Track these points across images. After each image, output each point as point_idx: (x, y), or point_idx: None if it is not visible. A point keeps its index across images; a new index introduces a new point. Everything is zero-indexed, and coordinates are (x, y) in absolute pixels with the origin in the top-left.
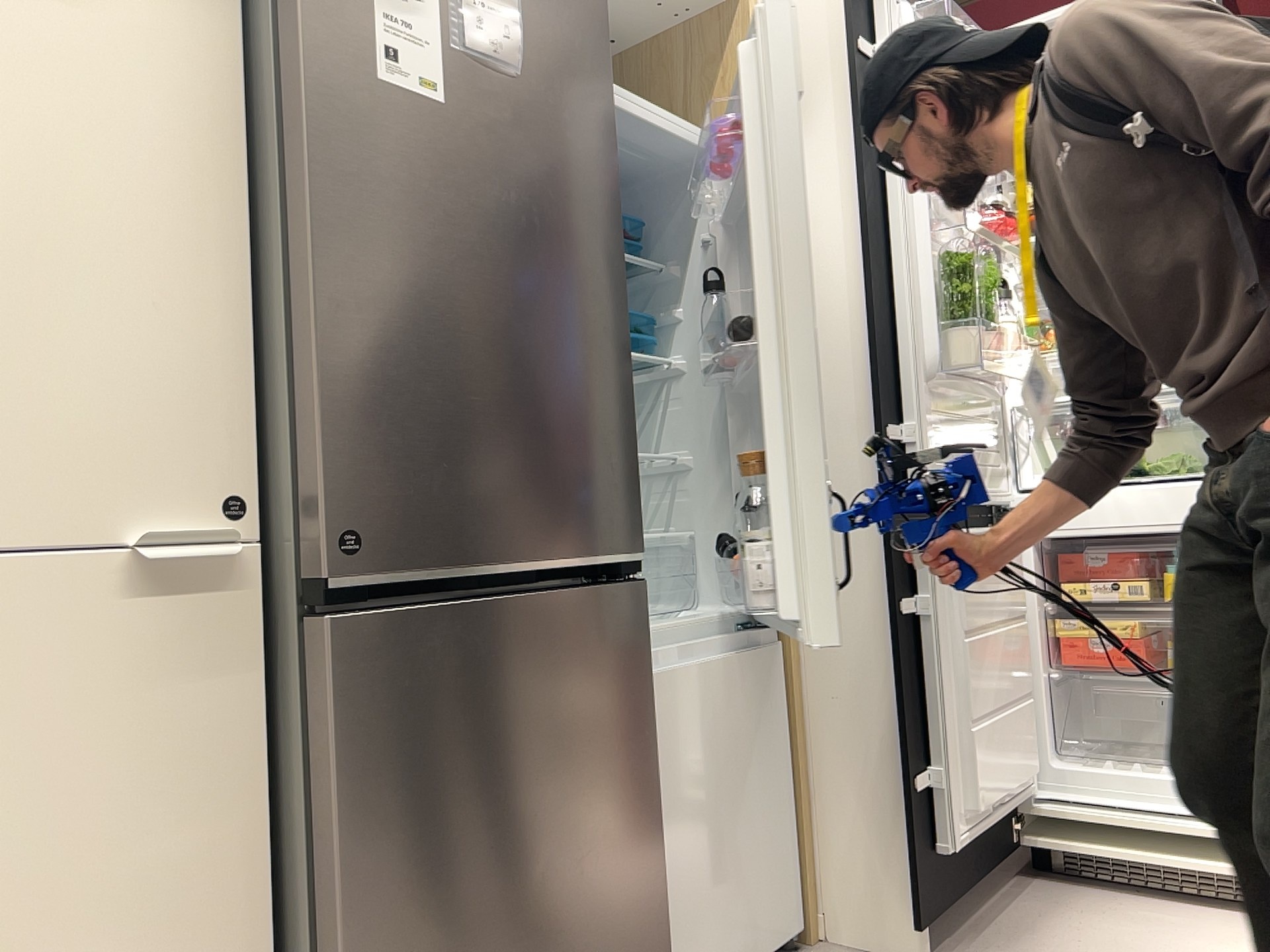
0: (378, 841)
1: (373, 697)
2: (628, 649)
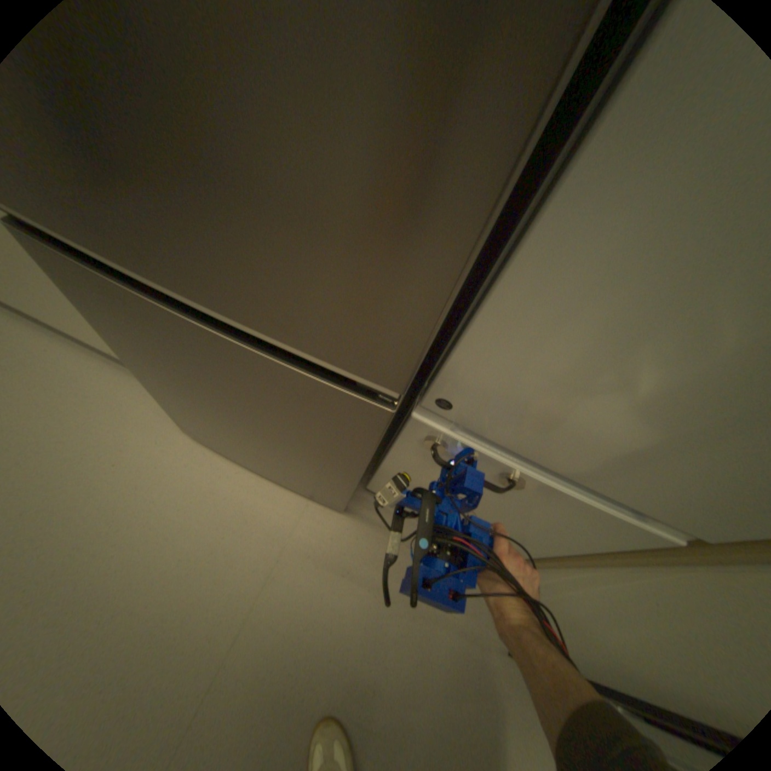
0: (125, 351)
1: (77, 290)
2: (342, 420)
